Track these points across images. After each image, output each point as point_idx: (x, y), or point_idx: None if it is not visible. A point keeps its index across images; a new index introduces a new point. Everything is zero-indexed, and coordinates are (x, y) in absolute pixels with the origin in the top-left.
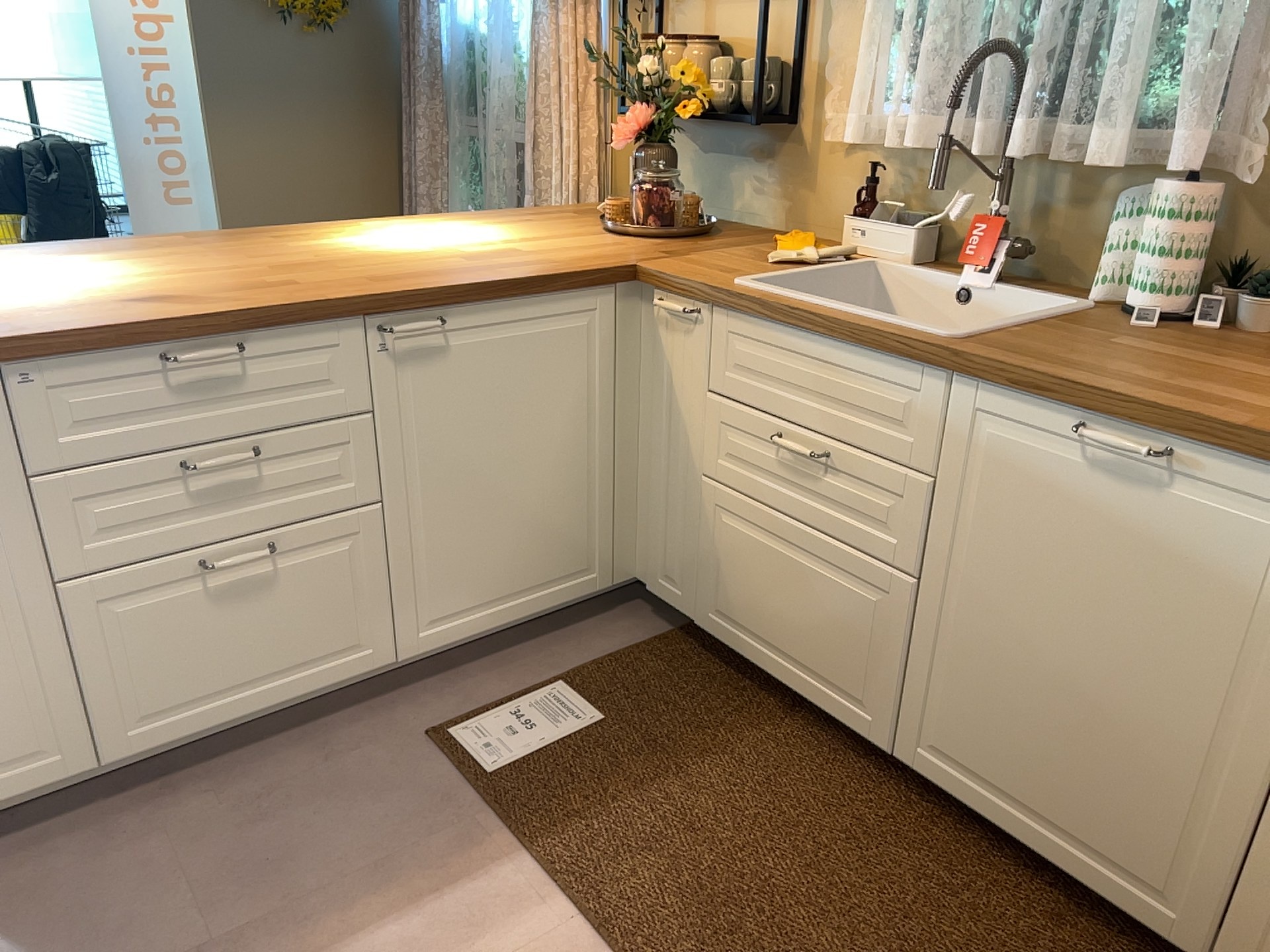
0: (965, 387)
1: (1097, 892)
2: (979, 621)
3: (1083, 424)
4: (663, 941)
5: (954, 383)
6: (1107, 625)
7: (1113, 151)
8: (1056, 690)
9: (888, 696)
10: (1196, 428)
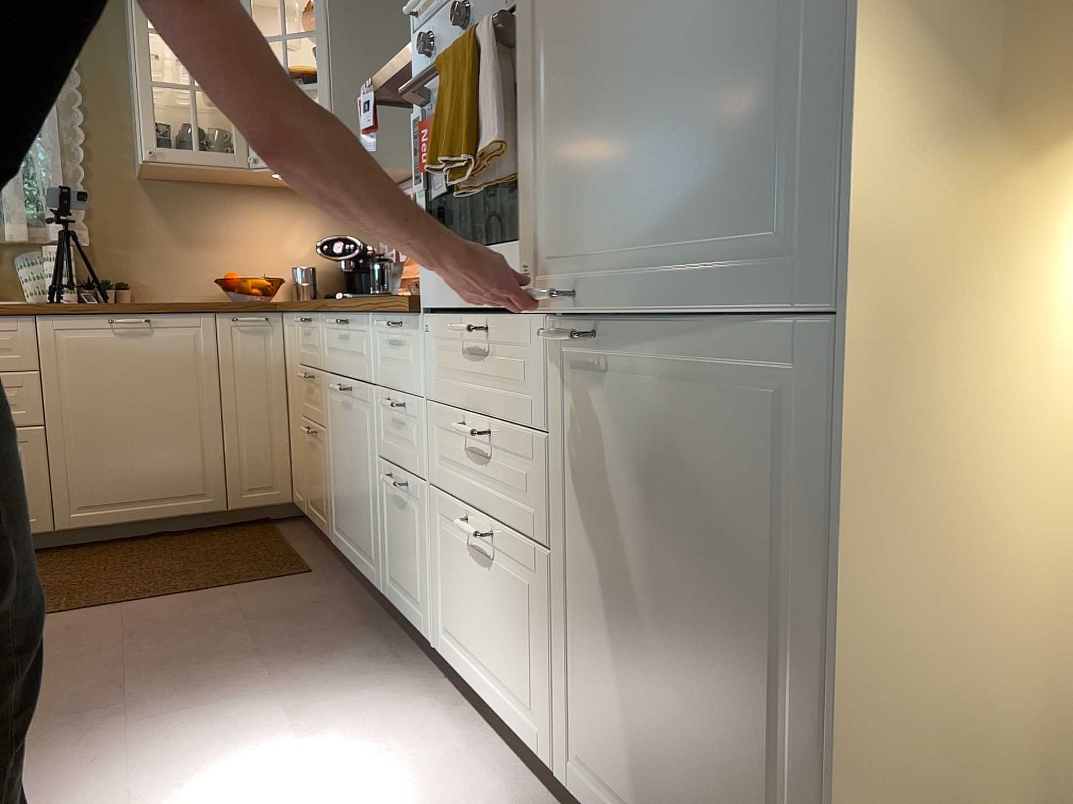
0: (45, 321)
1: (180, 516)
2: (86, 428)
3: (110, 320)
4: (50, 607)
5: (36, 322)
6: (146, 397)
7: (25, 232)
8: (134, 437)
9: (43, 499)
10: (156, 307)
